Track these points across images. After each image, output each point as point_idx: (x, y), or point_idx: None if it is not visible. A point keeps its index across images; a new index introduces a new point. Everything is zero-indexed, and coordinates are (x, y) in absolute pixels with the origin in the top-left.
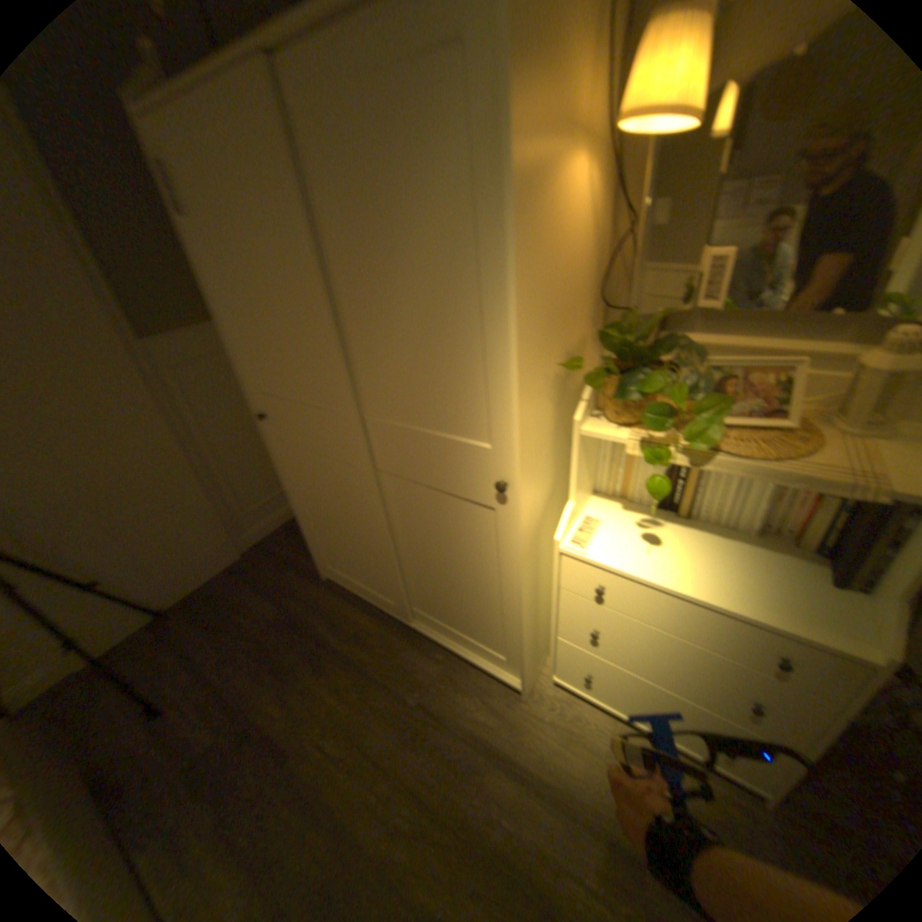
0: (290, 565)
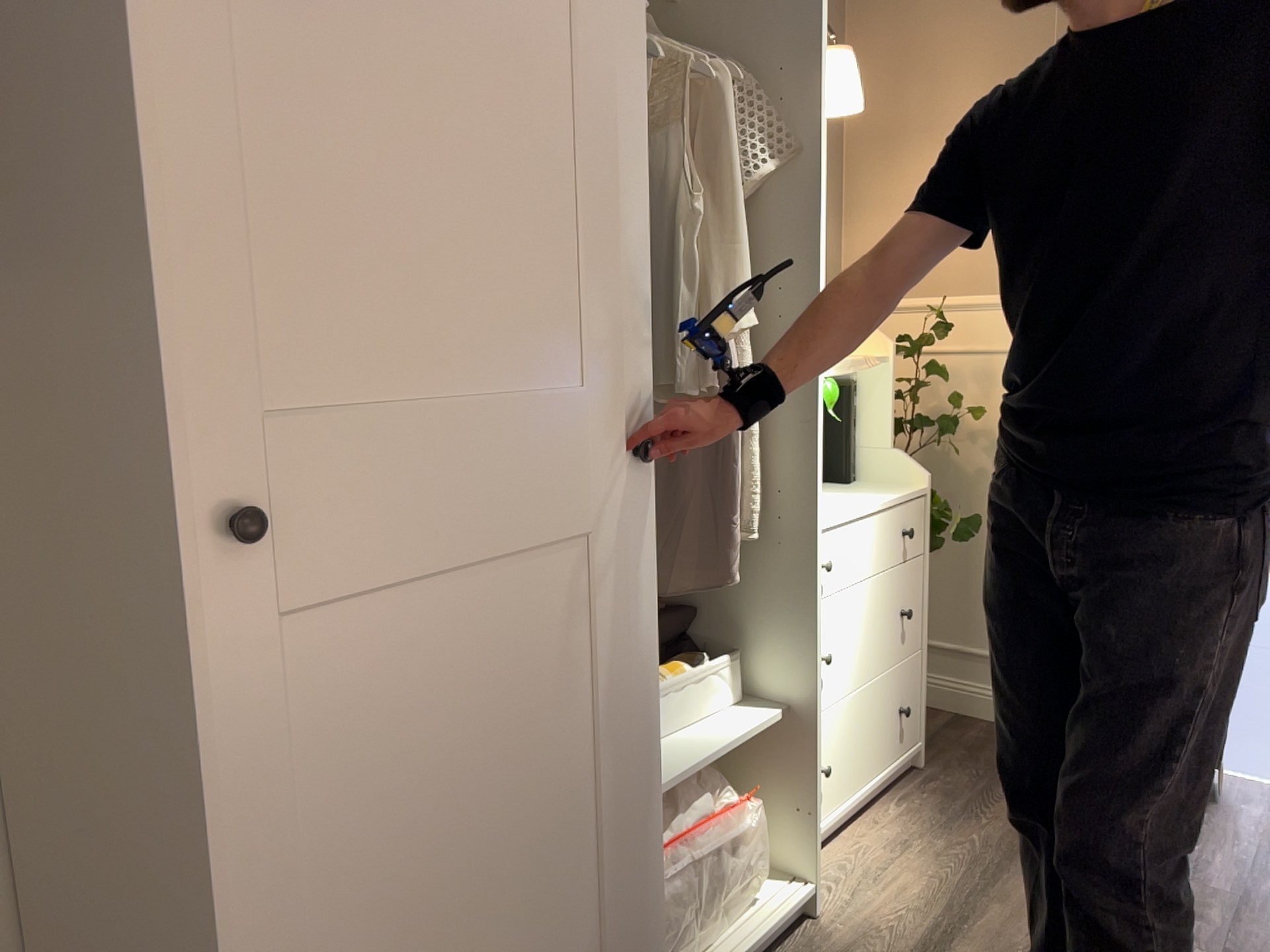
0: None
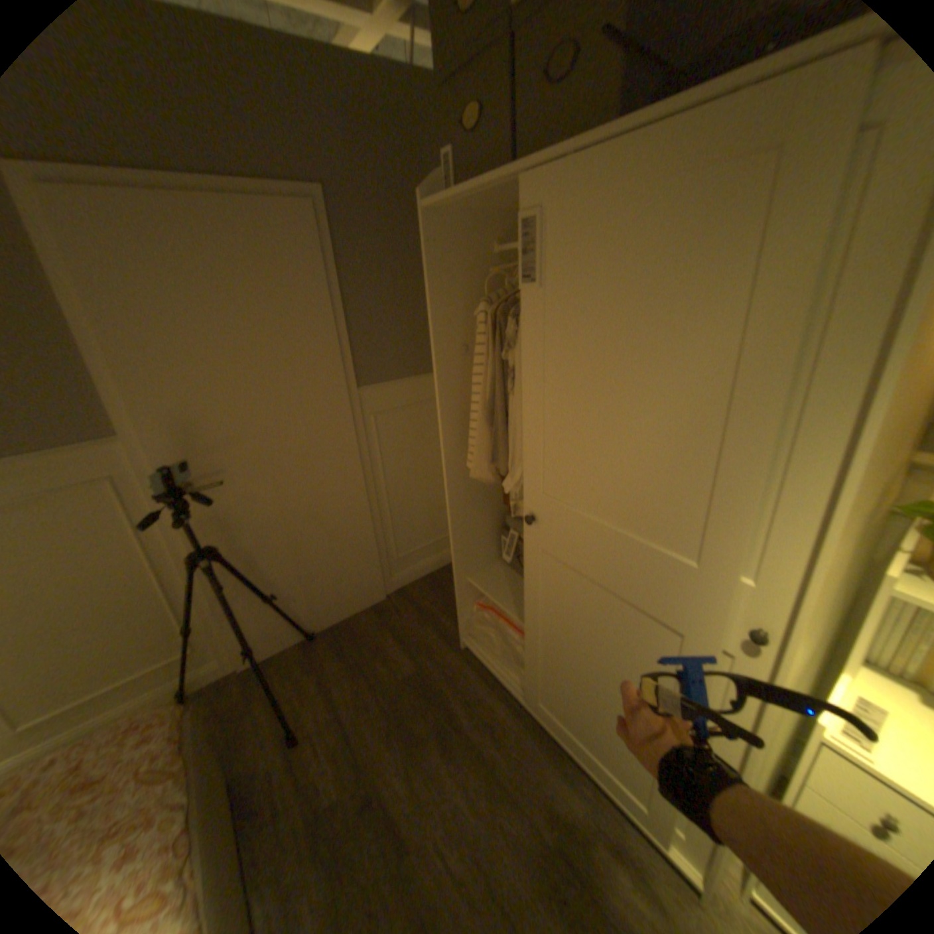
0: (434, 621)
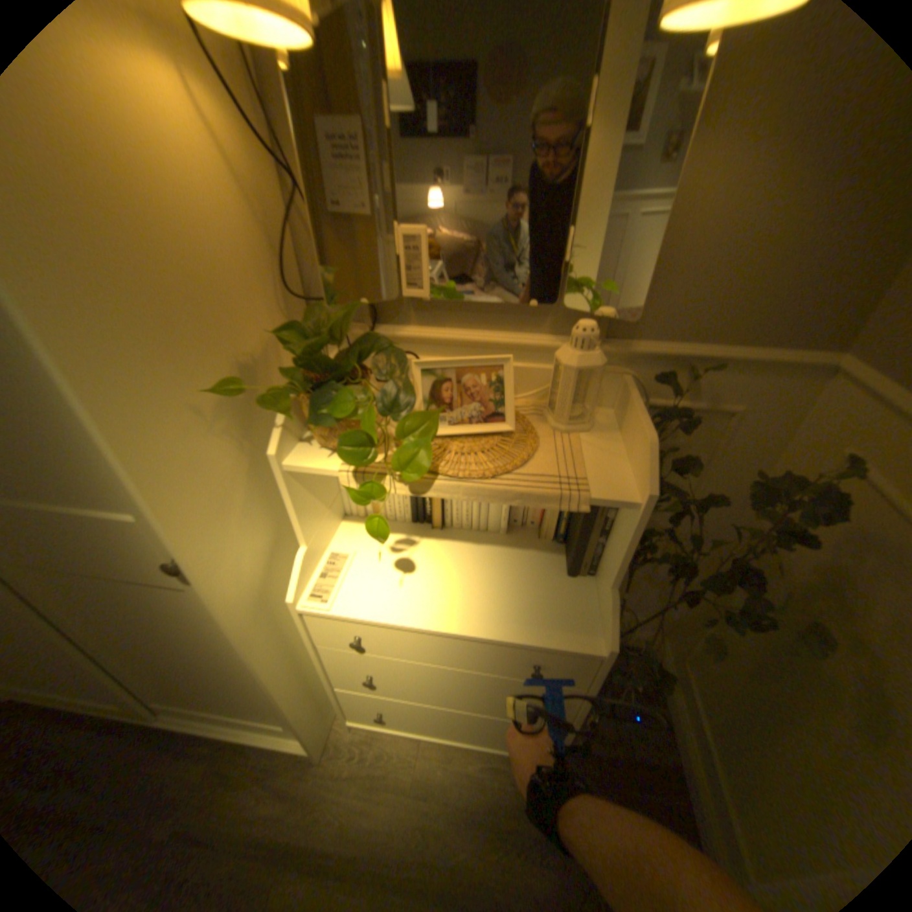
0: None
